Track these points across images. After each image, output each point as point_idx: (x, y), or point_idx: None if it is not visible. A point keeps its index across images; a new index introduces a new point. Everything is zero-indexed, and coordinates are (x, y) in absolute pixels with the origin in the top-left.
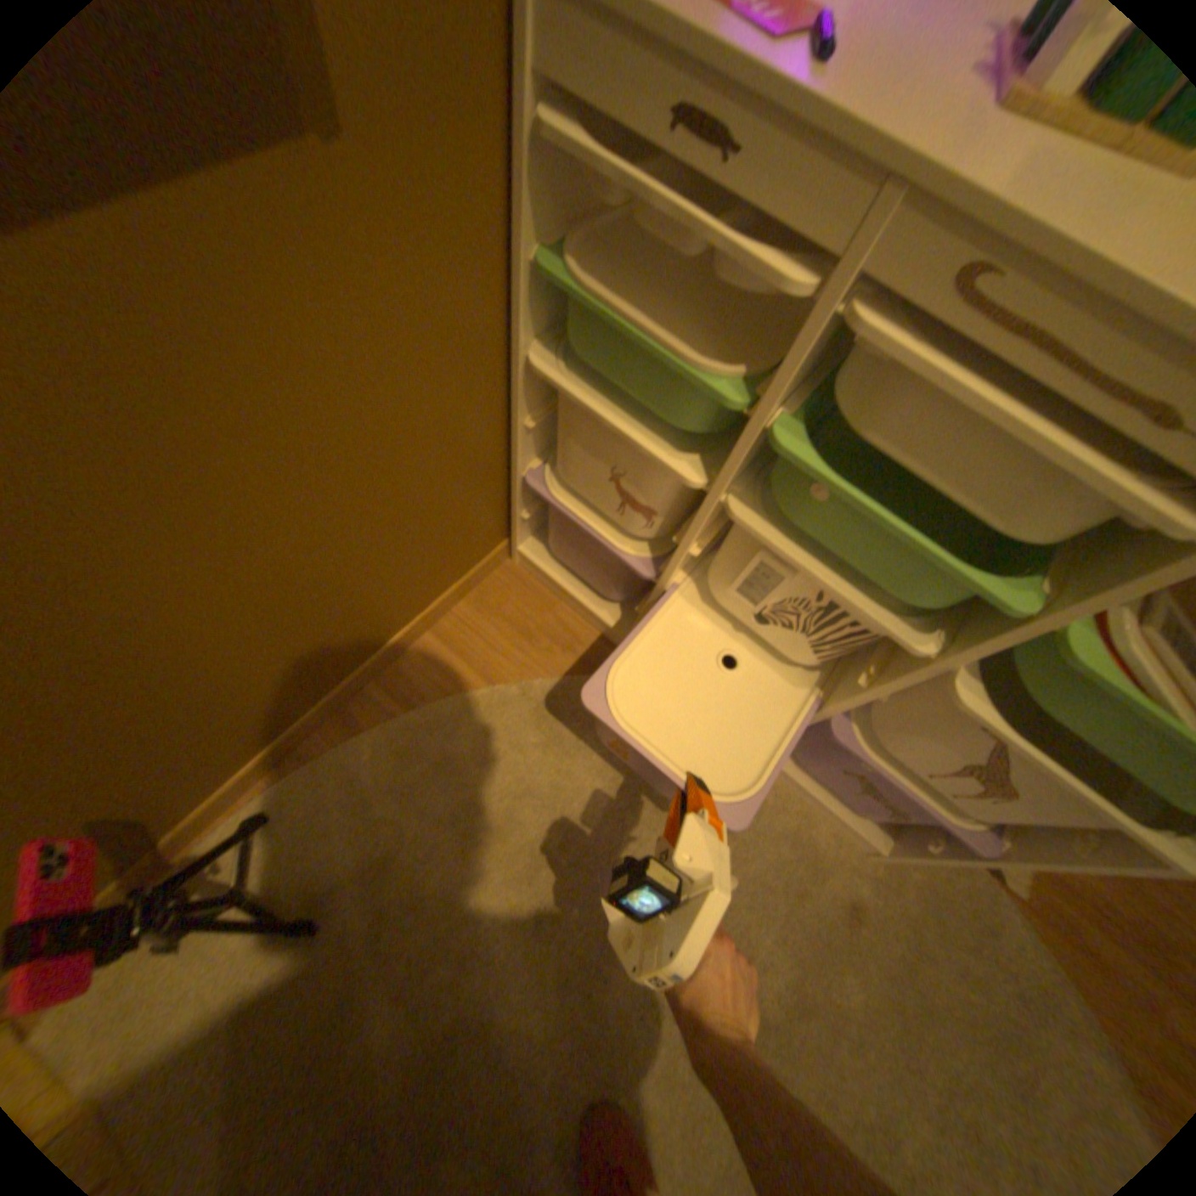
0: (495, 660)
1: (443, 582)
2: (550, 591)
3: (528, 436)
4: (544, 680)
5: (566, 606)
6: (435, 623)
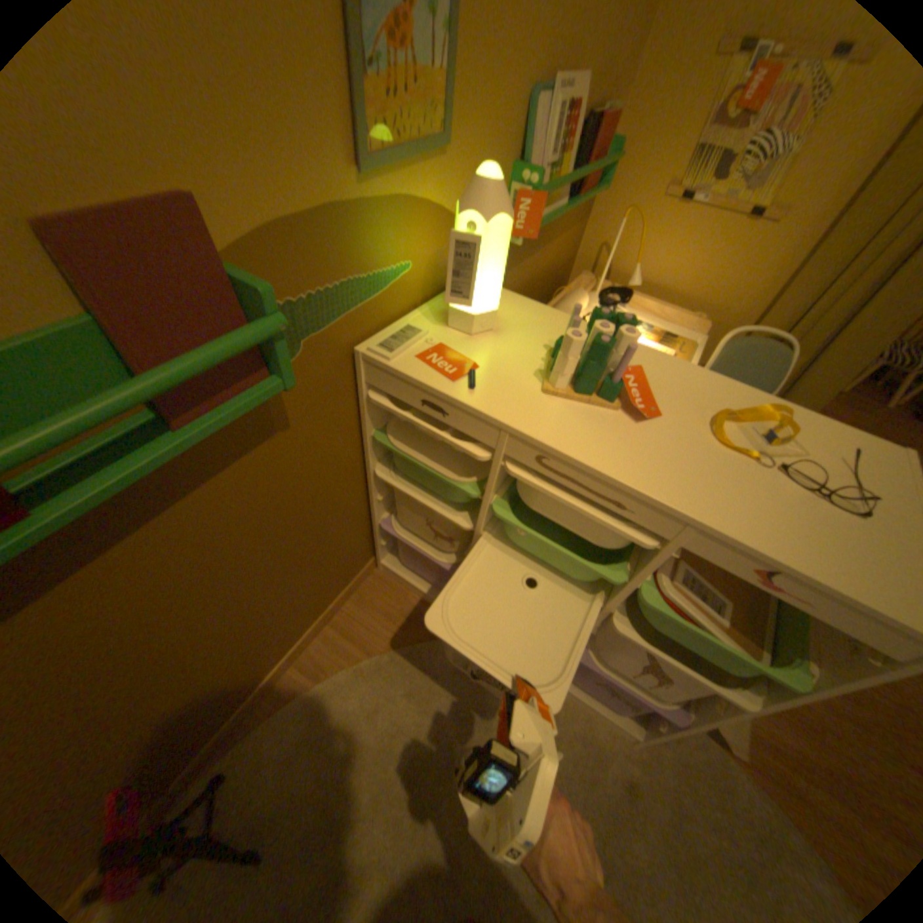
0: (371, 640)
1: (335, 592)
2: (403, 587)
3: (379, 504)
4: (404, 649)
5: (414, 596)
6: (330, 620)
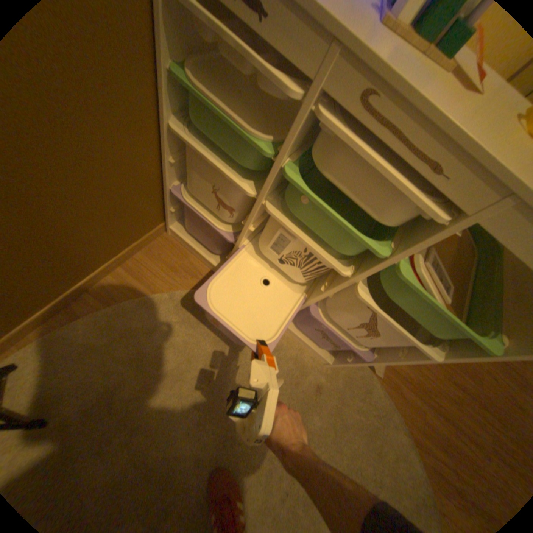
0: (156, 282)
1: (127, 242)
2: (186, 249)
3: (172, 168)
4: (181, 292)
5: (194, 257)
6: (123, 263)
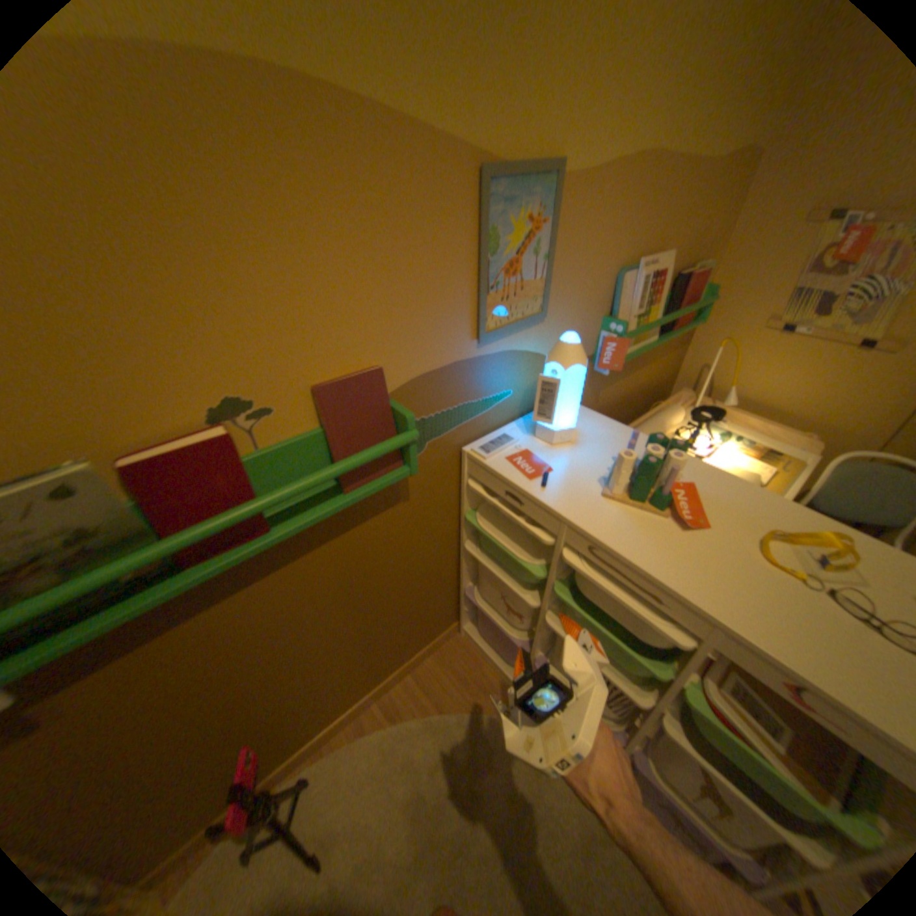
0: (444, 698)
1: (420, 644)
2: (480, 656)
3: (468, 571)
4: (471, 715)
5: (488, 667)
6: (413, 670)
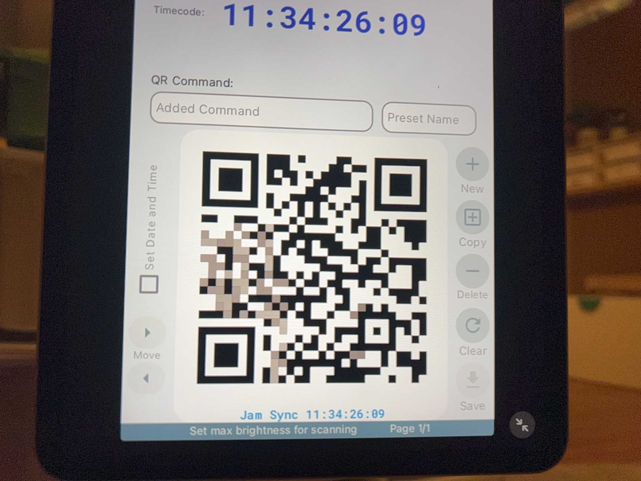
0: None
1: None
2: None
3: None
4: None
5: None
6: None
